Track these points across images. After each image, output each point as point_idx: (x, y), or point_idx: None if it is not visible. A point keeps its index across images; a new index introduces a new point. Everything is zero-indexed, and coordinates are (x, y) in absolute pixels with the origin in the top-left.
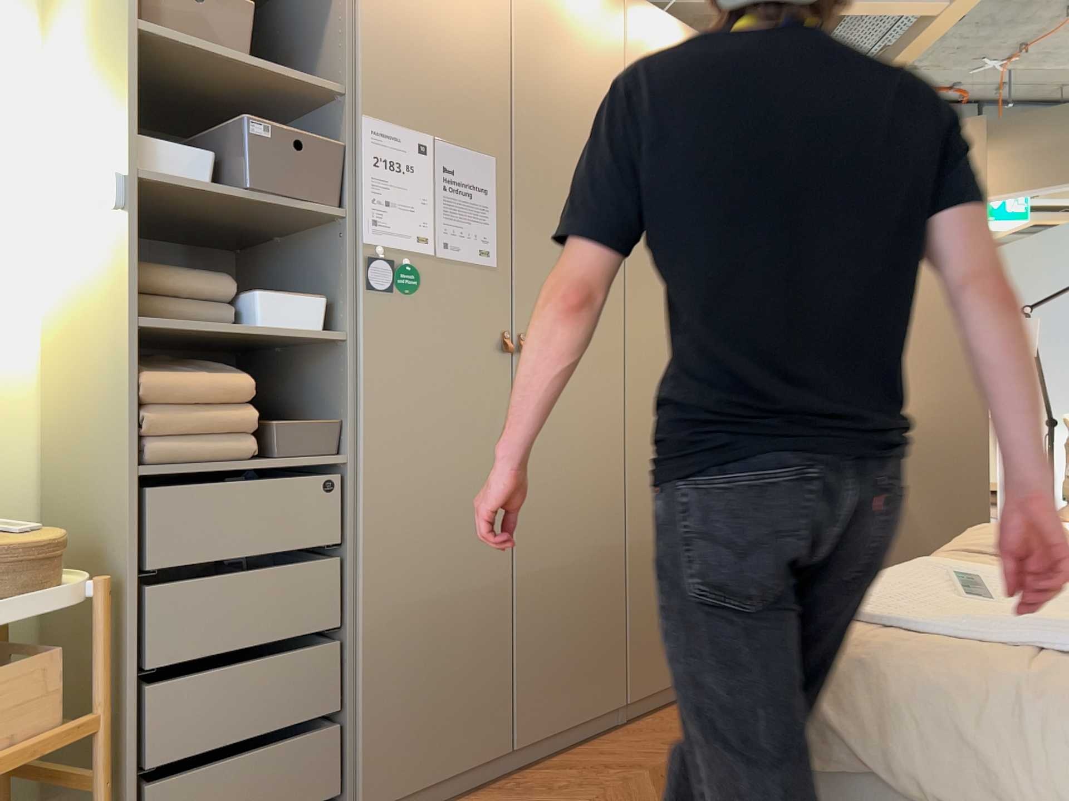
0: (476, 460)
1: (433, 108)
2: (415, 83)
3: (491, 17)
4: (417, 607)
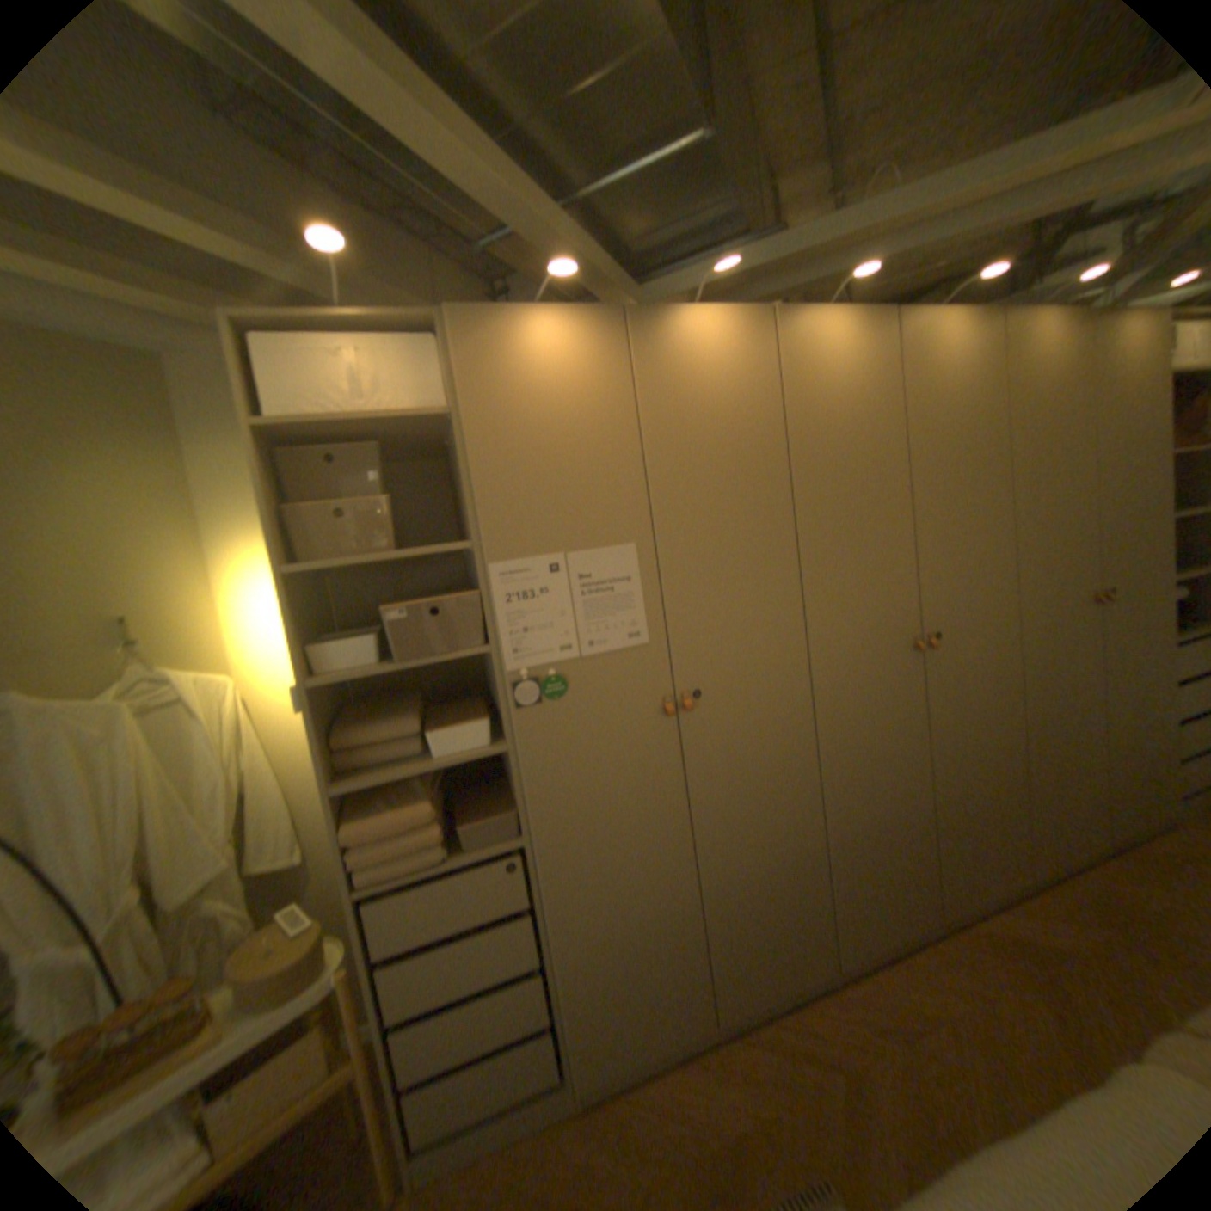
0: (650, 813)
1: (560, 527)
2: (539, 511)
3: (610, 413)
4: (606, 940)
